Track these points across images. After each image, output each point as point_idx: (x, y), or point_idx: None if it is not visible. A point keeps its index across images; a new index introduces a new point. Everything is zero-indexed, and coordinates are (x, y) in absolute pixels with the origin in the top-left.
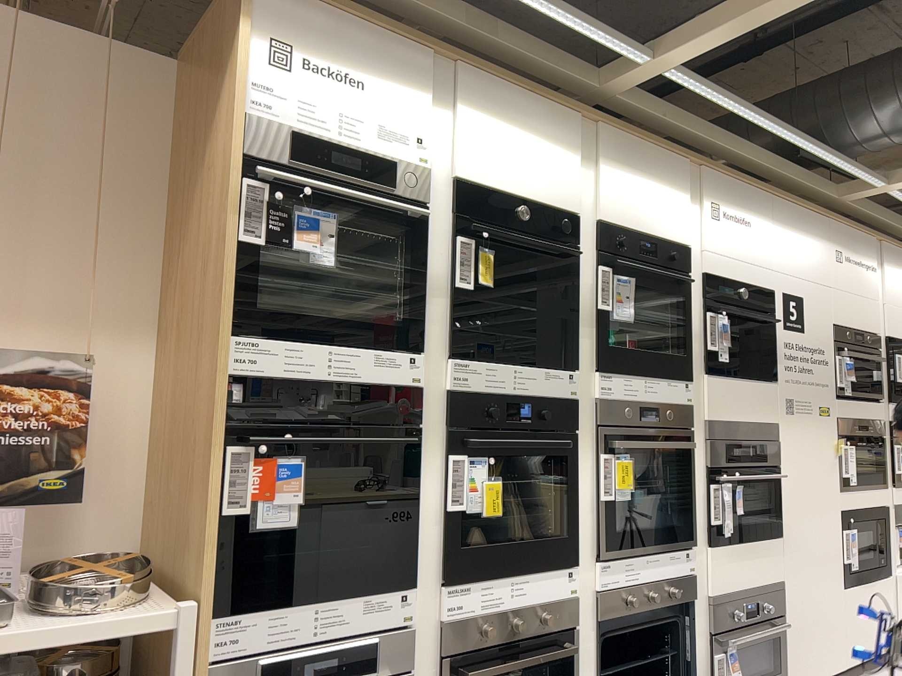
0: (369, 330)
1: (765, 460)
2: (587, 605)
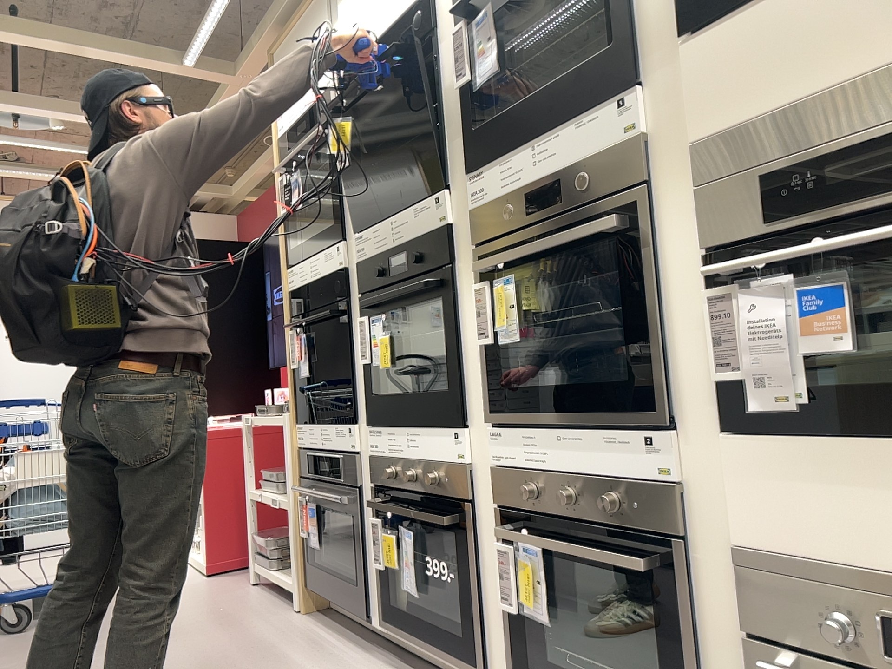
0: (321, 237)
1: None
2: (487, 481)
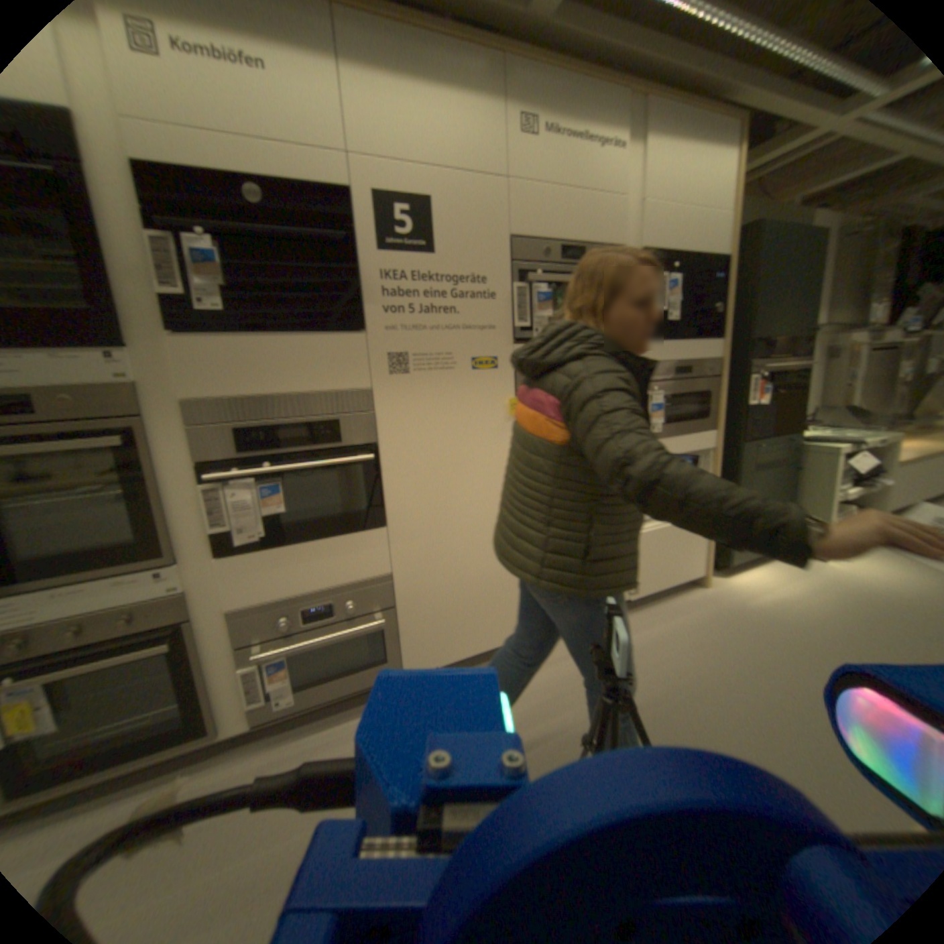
0: None
1: (336, 440)
2: None
